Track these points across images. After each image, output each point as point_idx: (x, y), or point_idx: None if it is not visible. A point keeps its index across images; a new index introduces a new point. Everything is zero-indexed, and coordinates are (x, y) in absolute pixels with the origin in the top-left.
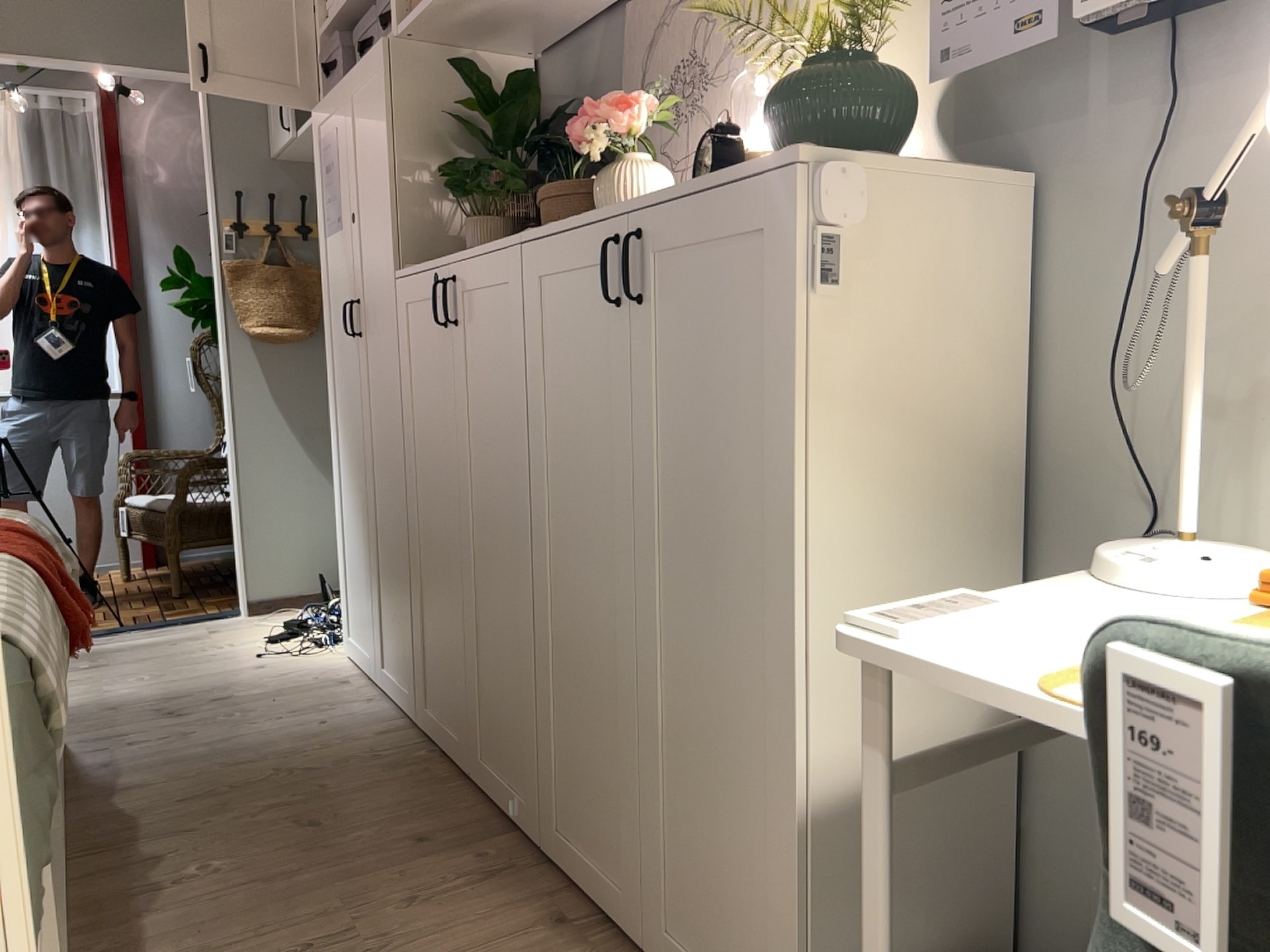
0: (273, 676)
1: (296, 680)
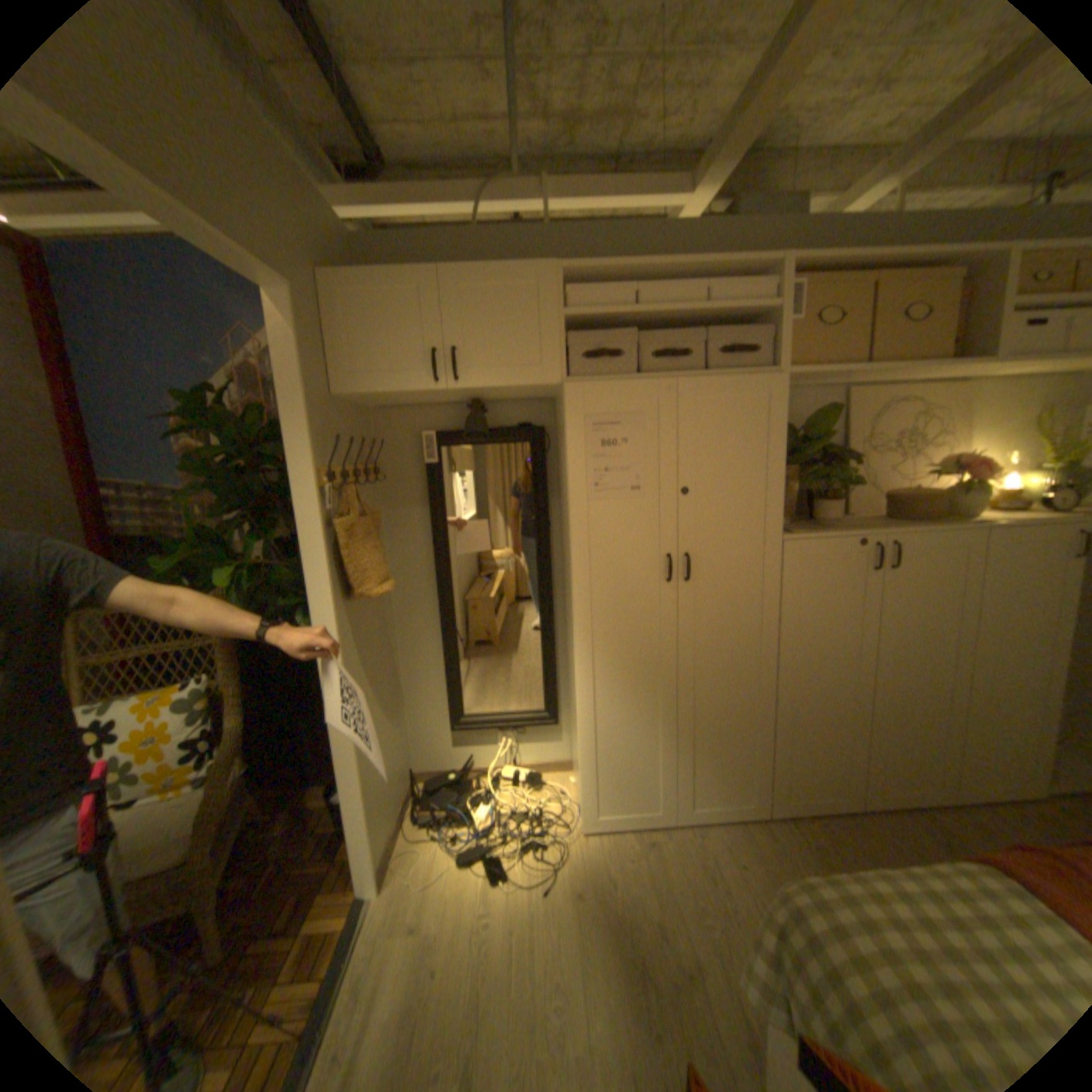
0: (611, 891)
1: (631, 876)
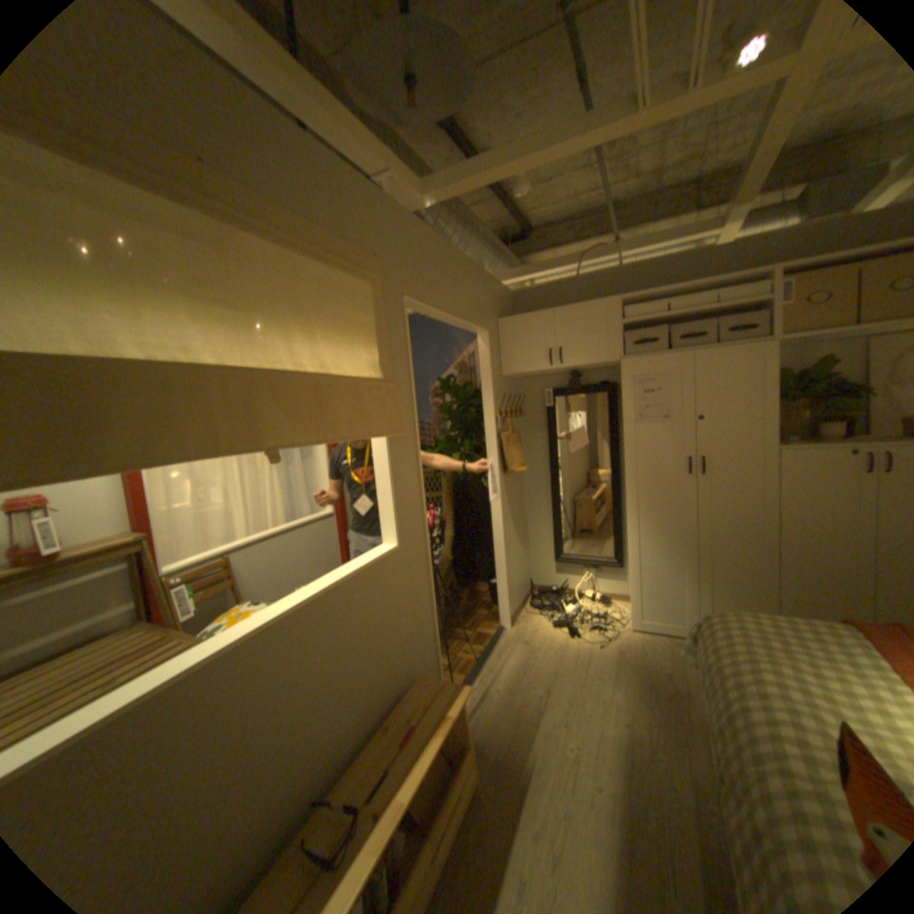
0: (643, 657)
1: (659, 655)
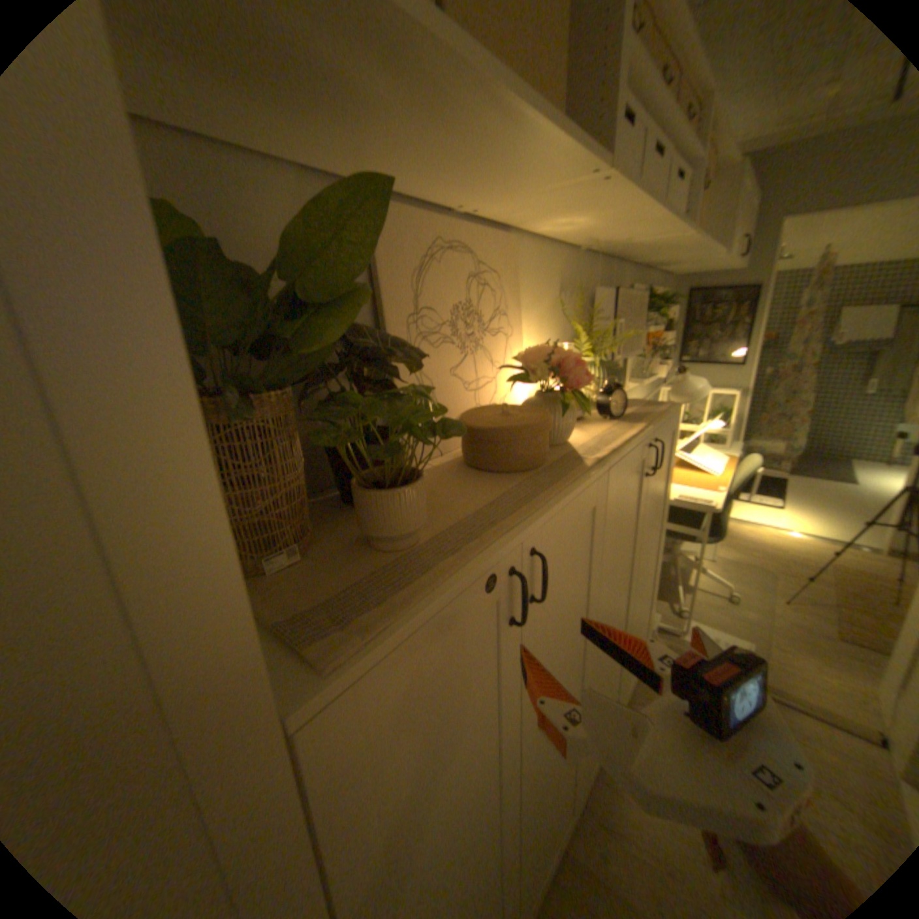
0: None
1: None
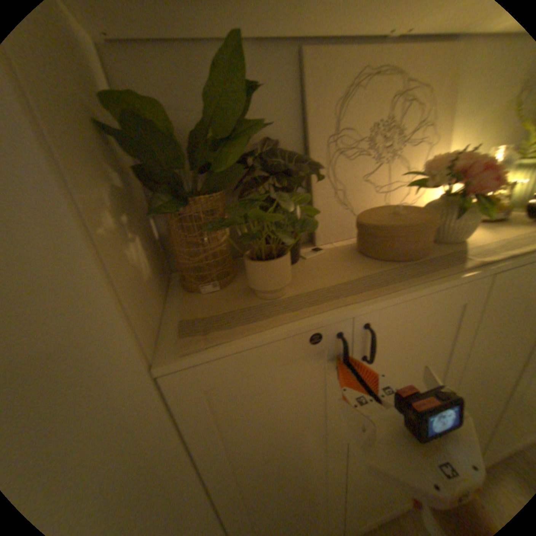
0: None
1: None
